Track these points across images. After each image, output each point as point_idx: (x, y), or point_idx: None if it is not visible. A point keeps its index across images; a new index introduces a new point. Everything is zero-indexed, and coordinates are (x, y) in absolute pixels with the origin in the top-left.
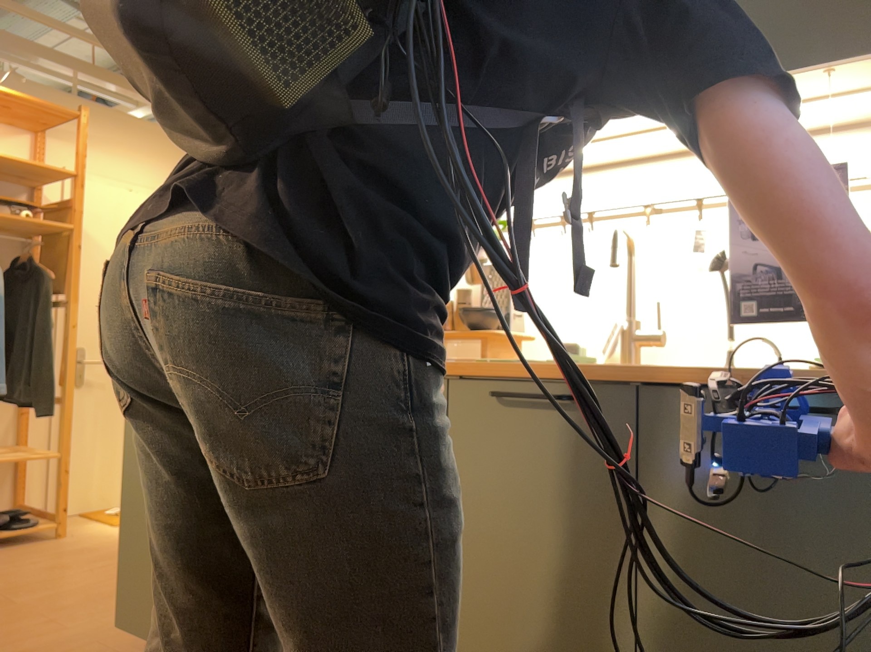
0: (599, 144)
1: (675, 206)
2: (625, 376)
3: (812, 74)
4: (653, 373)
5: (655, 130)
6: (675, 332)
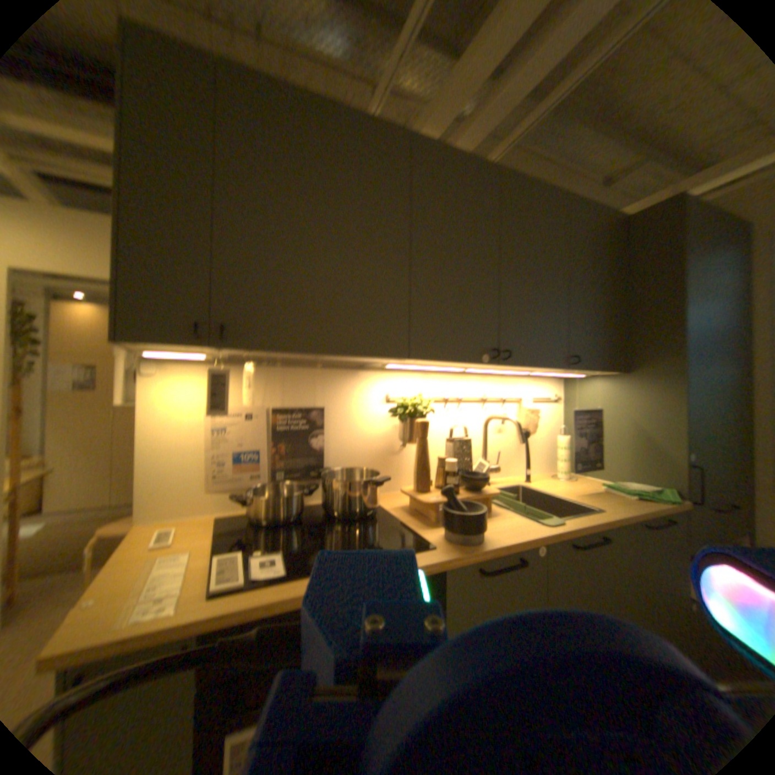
0: (497, 370)
1: (491, 398)
2: (623, 522)
3: (597, 371)
4: (632, 519)
5: (522, 370)
6: (490, 461)
